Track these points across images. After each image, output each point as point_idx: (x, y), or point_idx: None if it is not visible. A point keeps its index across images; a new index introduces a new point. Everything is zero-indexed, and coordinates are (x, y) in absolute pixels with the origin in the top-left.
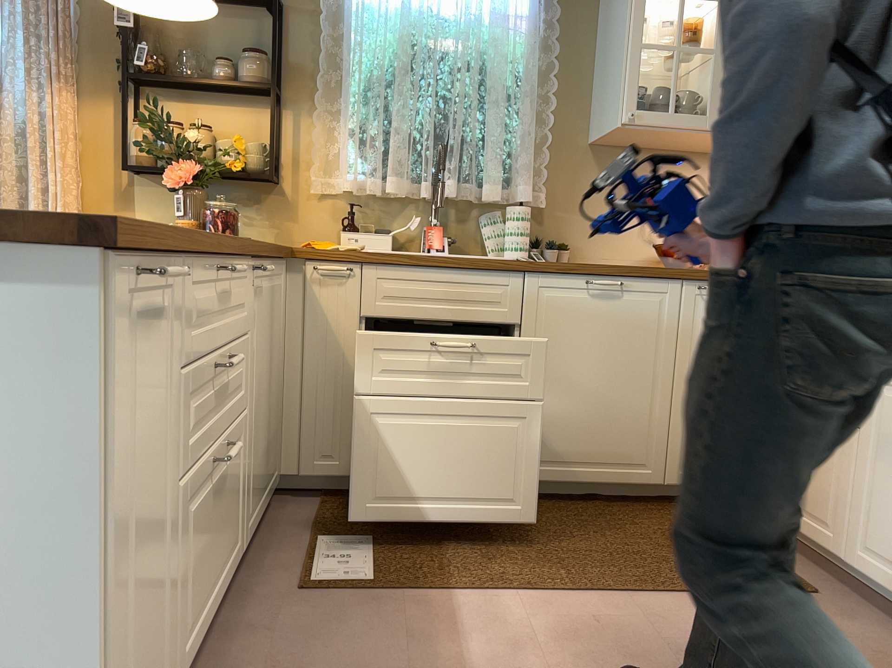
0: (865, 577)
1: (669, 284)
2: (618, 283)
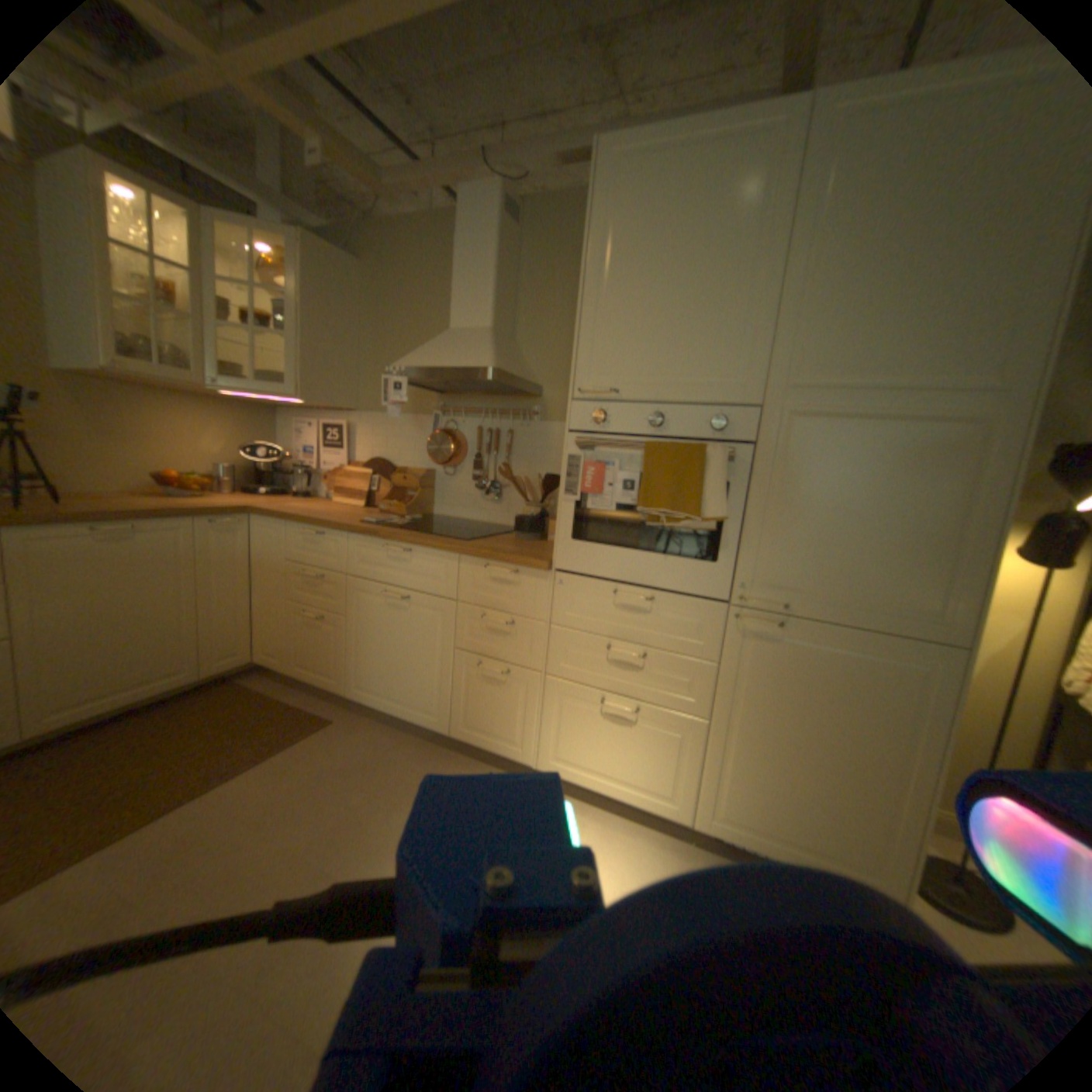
0: (355, 703)
1: (177, 523)
2: (124, 529)
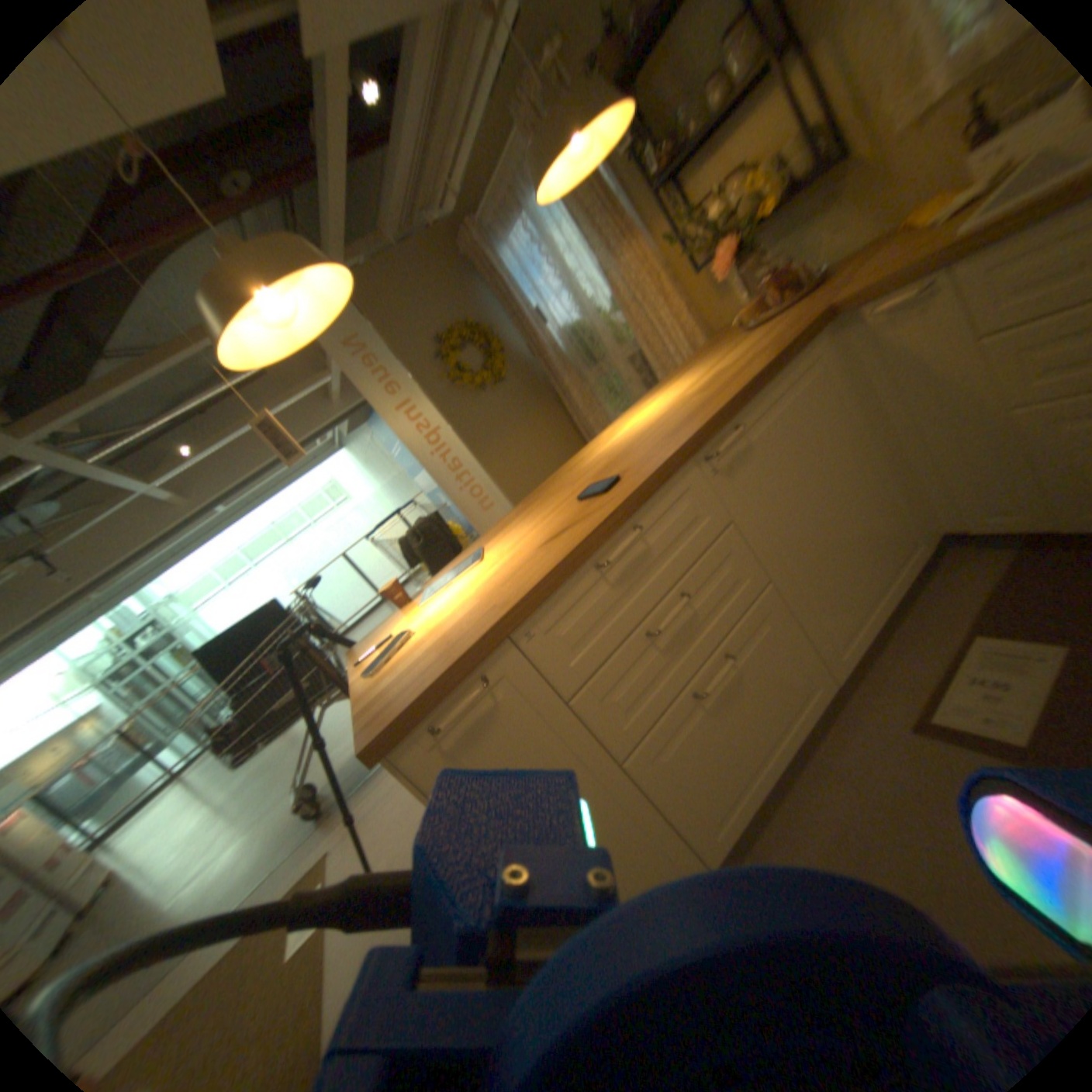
0: None
1: None
2: None
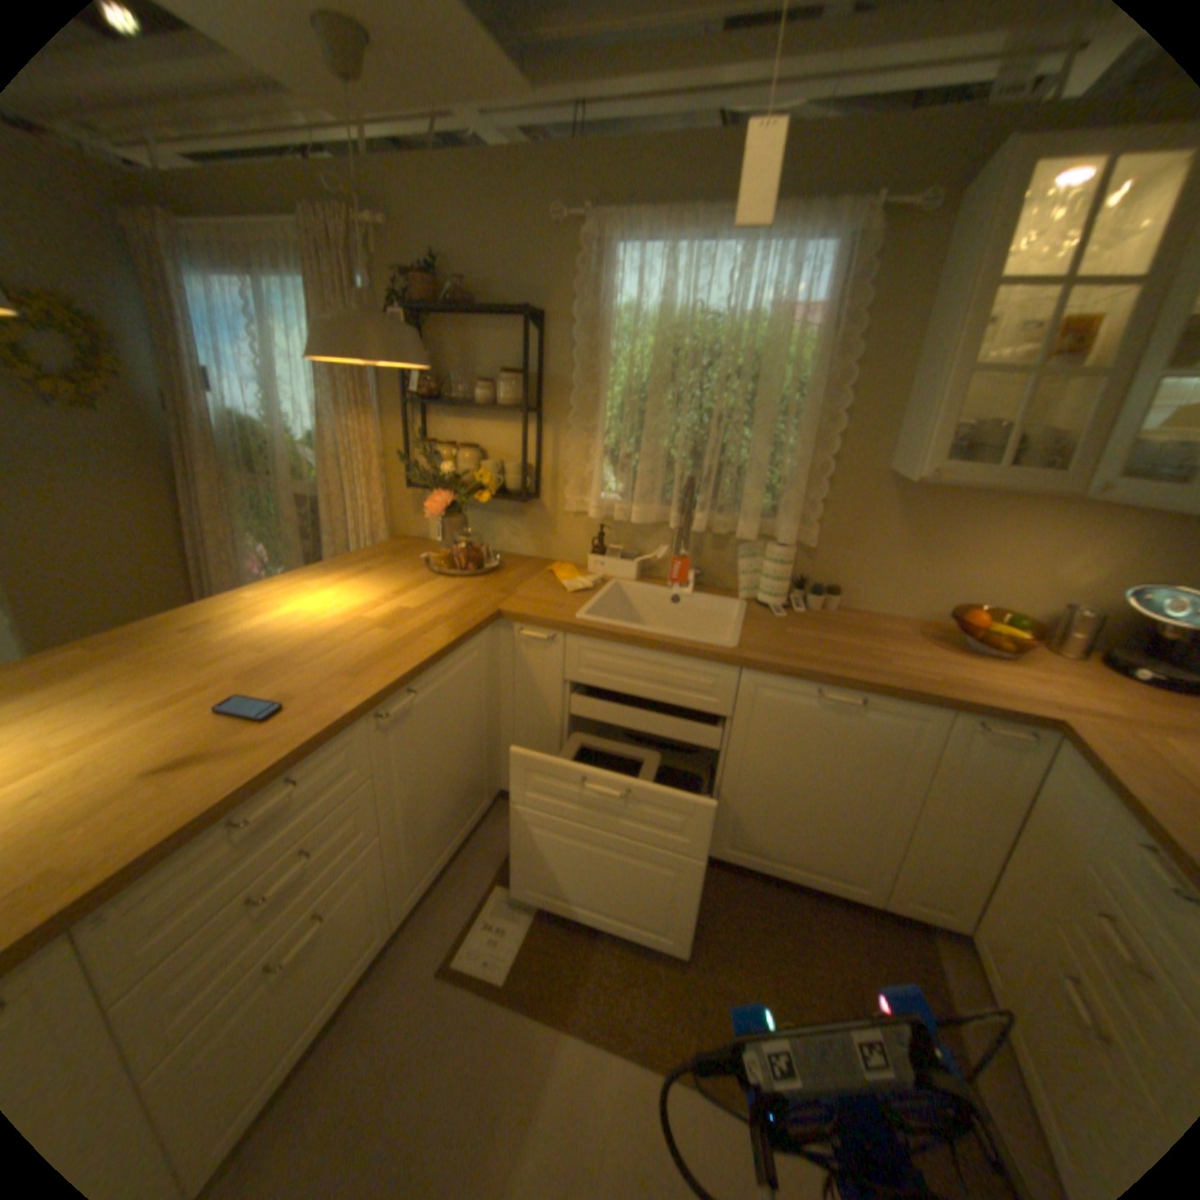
0: None
1: (936, 714)
2: (858, 705)
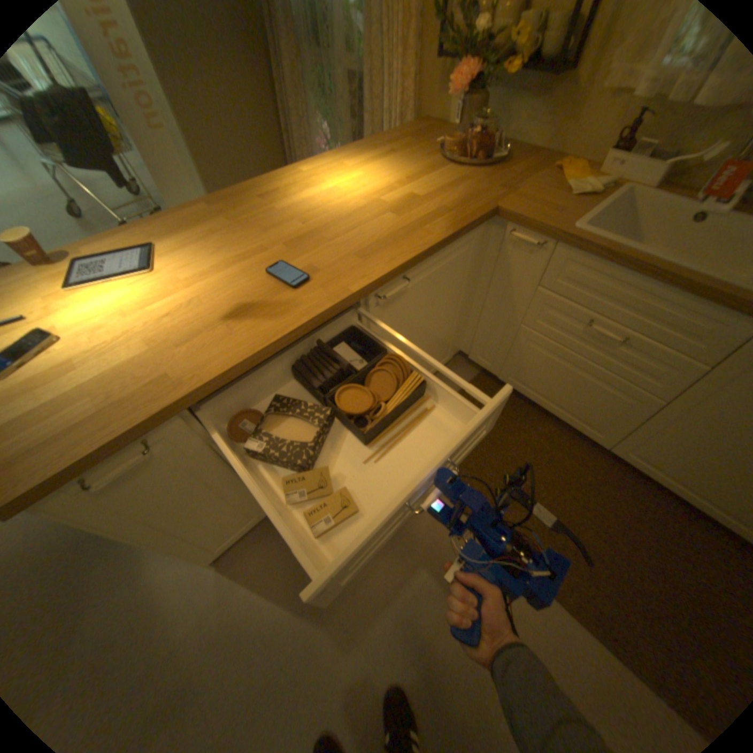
0: None
1: None
2: None
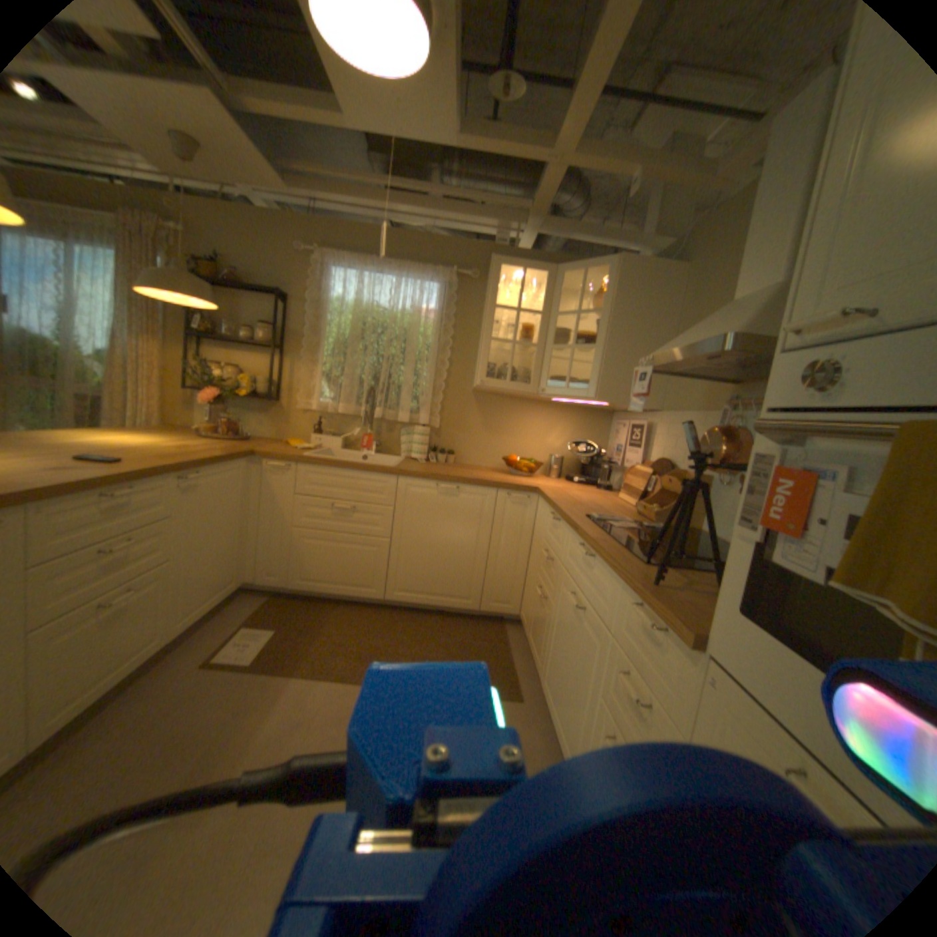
0: (544, 698)
1: (487, 490)
2: (453, 488)
